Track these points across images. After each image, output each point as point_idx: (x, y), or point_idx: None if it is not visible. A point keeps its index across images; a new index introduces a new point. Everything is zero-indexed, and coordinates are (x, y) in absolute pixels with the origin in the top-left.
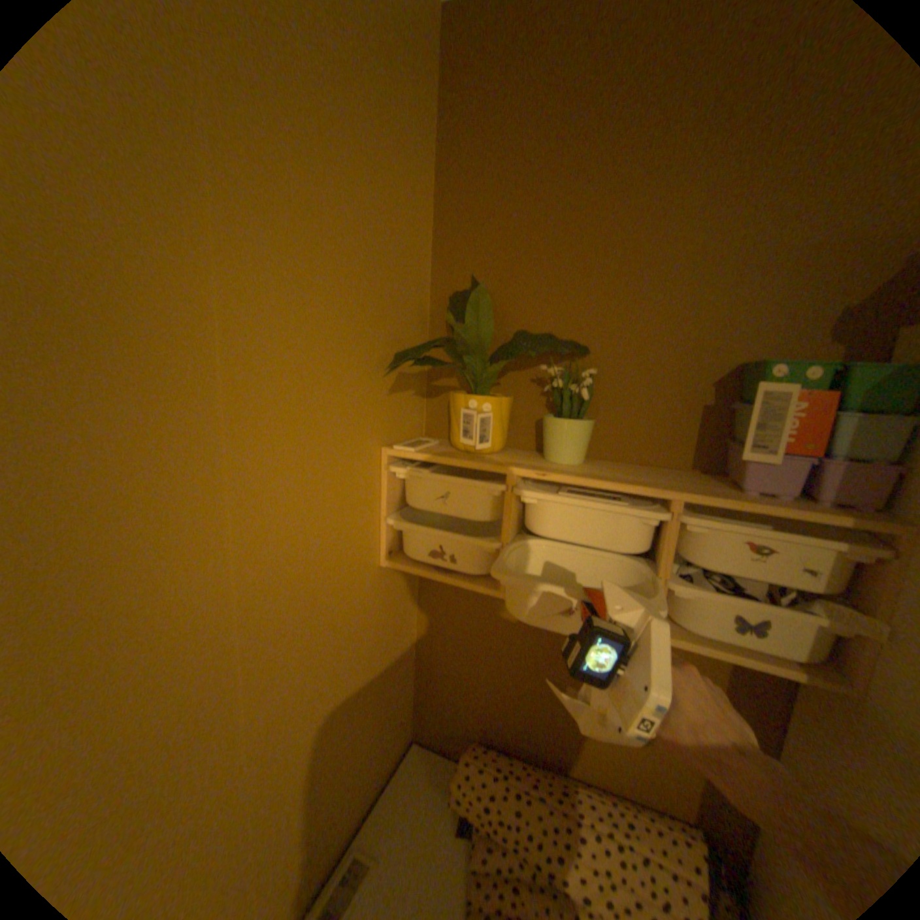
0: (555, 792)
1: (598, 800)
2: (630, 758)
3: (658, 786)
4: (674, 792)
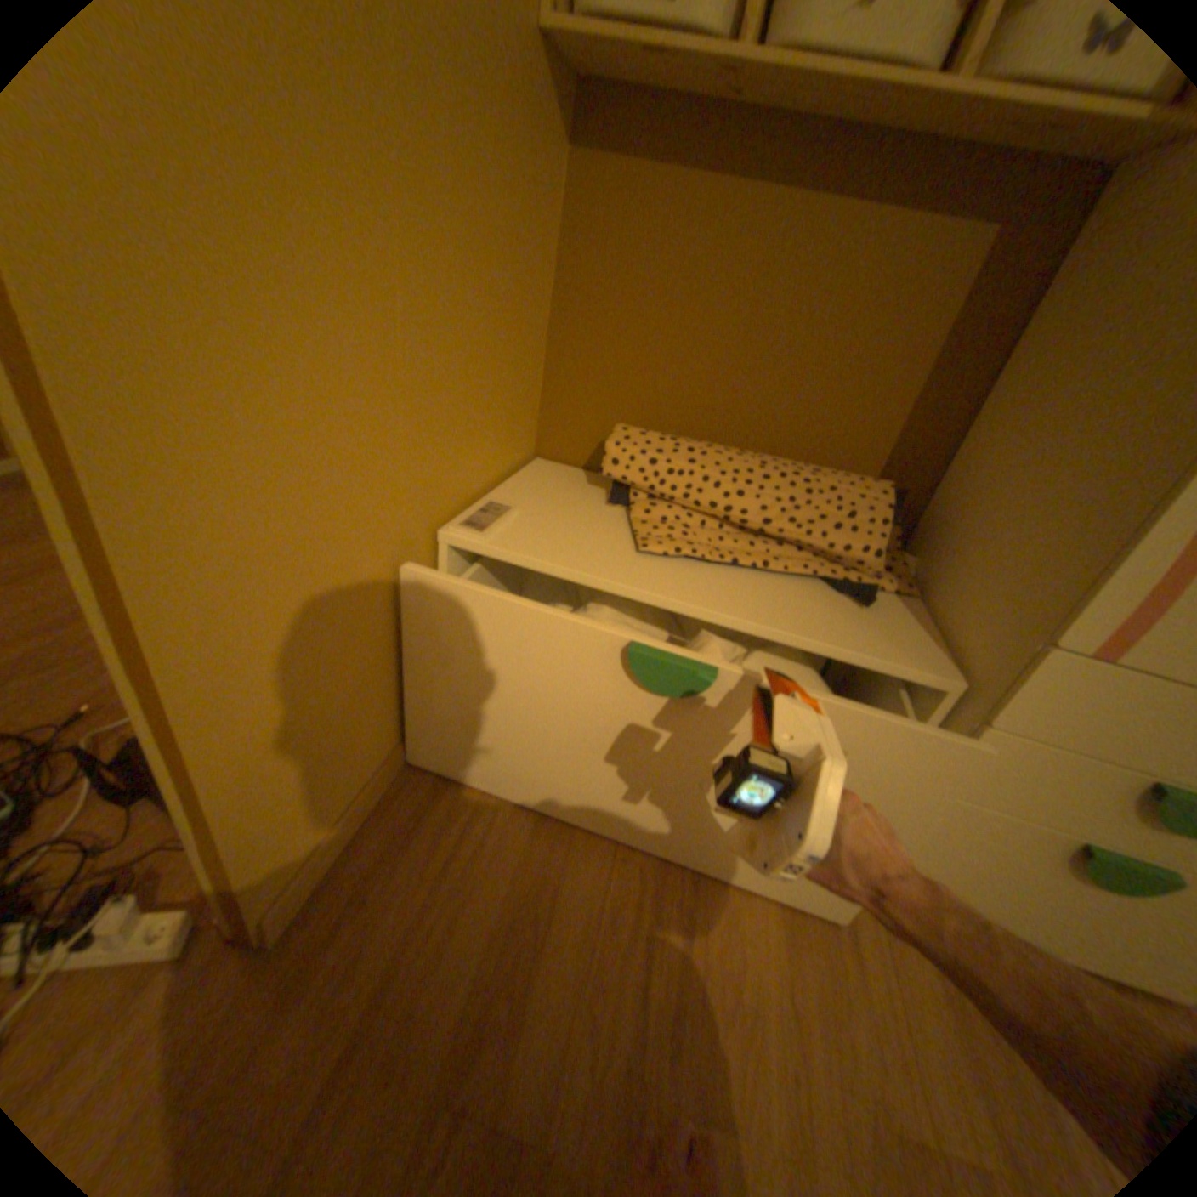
0: (730, 450)
1: (778, 458)
2: (819, 418)
3: (842, 448)
4: (859, 452)
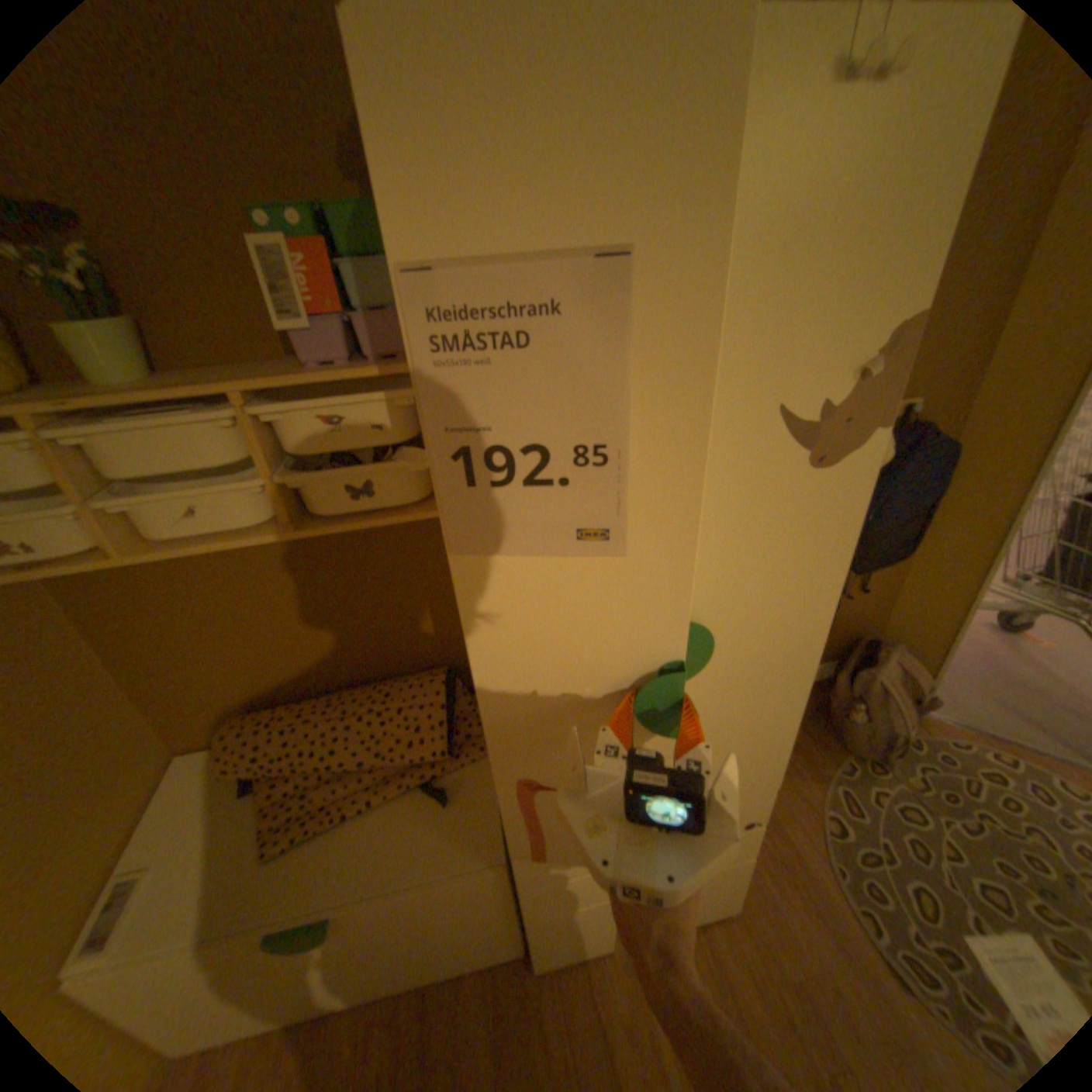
0: (316, 710)
1: (357, 694)
2: (376, 649)
3: (405, 656)
4: (418, 654)
